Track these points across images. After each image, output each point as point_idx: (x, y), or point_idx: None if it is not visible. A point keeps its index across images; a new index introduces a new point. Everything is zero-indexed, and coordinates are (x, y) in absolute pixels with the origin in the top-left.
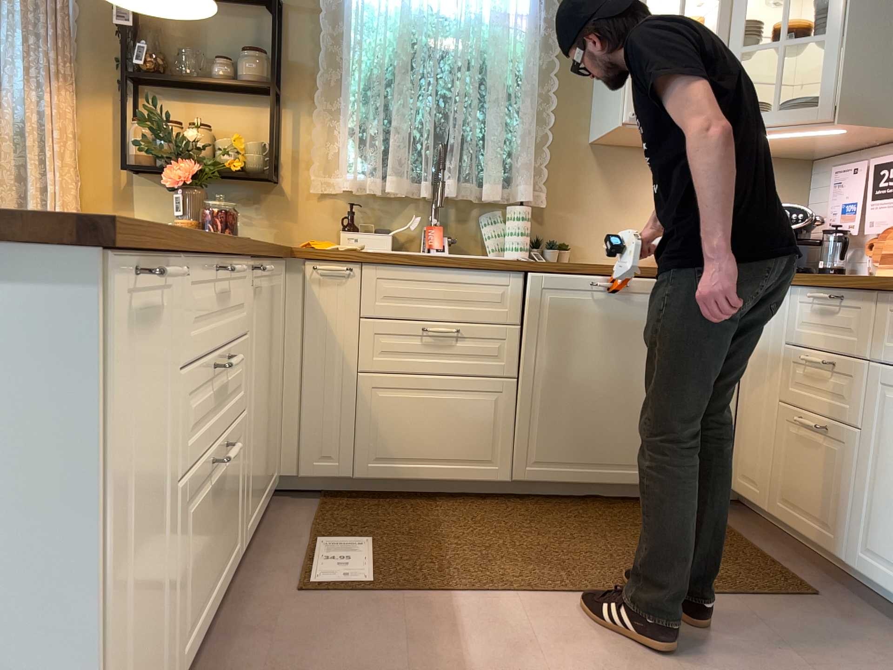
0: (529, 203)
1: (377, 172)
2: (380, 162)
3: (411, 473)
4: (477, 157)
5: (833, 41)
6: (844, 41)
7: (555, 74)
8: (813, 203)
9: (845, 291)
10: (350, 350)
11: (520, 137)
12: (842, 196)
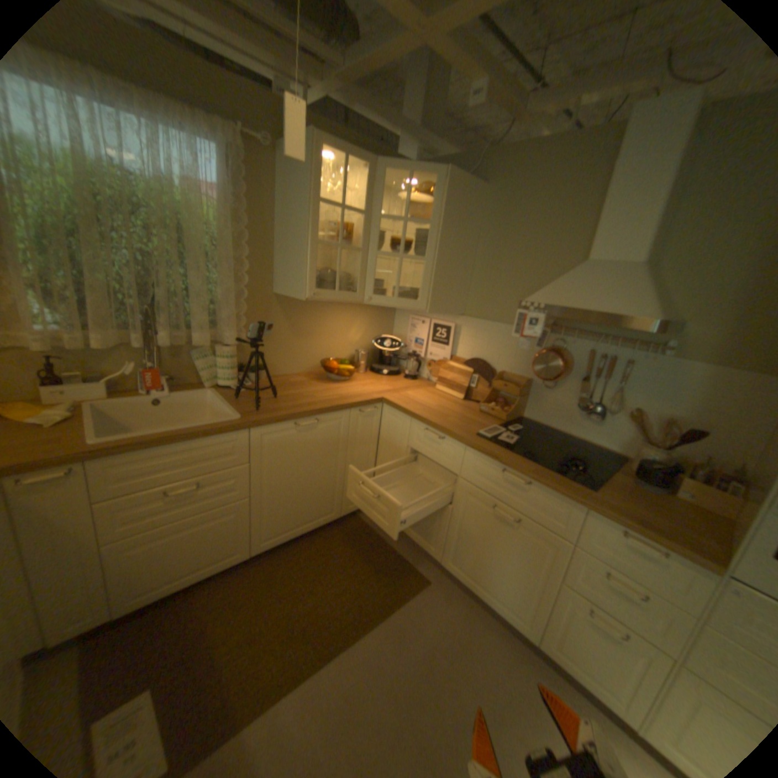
0: (231, 342)
1: (74, 330)
2: (75, 316)
3: (169, 591)
4: (182, 309)
5: (427, 264)
6: (432, 264)
7: (243, 240)
8: (395, 328)
9: (446, 437)
10: (86, 535)
11: (220, 295)
12: (414, 334)
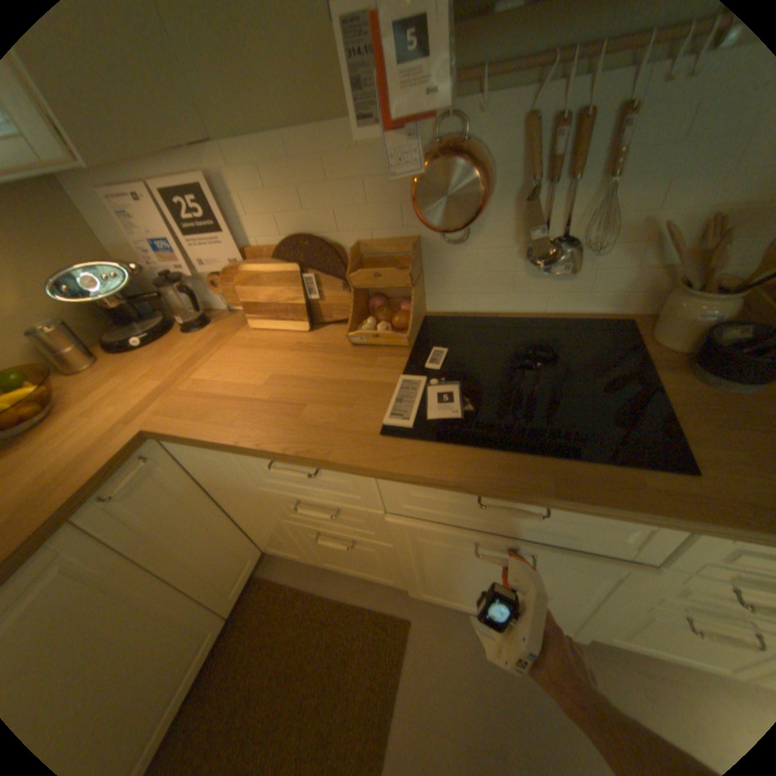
0: None
1: None
2: None
3: None
4: None
5: None
6: None
7: None
8: (96, 228)
9: (324, 467)
10: None
11: None
12: (137, 229)
